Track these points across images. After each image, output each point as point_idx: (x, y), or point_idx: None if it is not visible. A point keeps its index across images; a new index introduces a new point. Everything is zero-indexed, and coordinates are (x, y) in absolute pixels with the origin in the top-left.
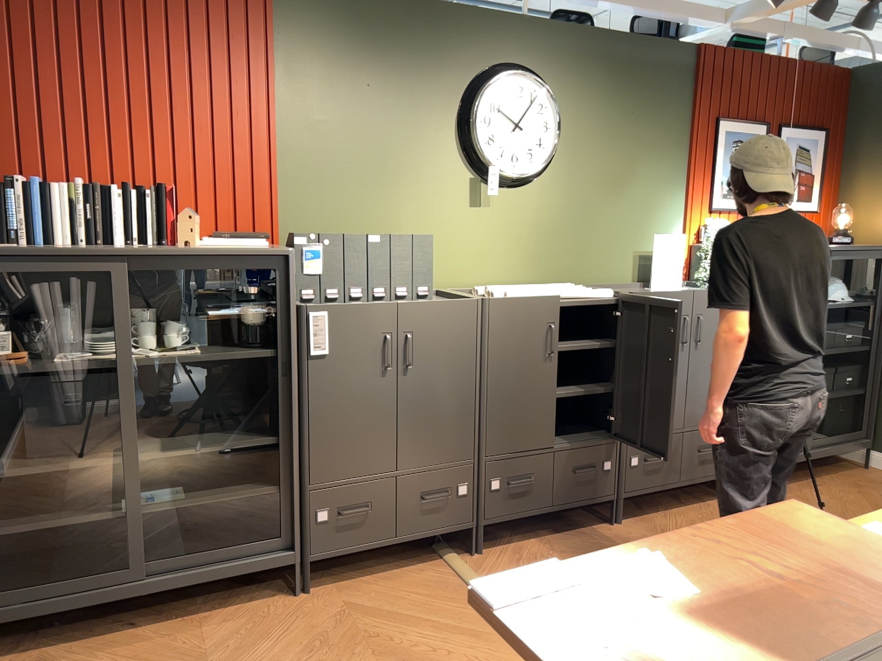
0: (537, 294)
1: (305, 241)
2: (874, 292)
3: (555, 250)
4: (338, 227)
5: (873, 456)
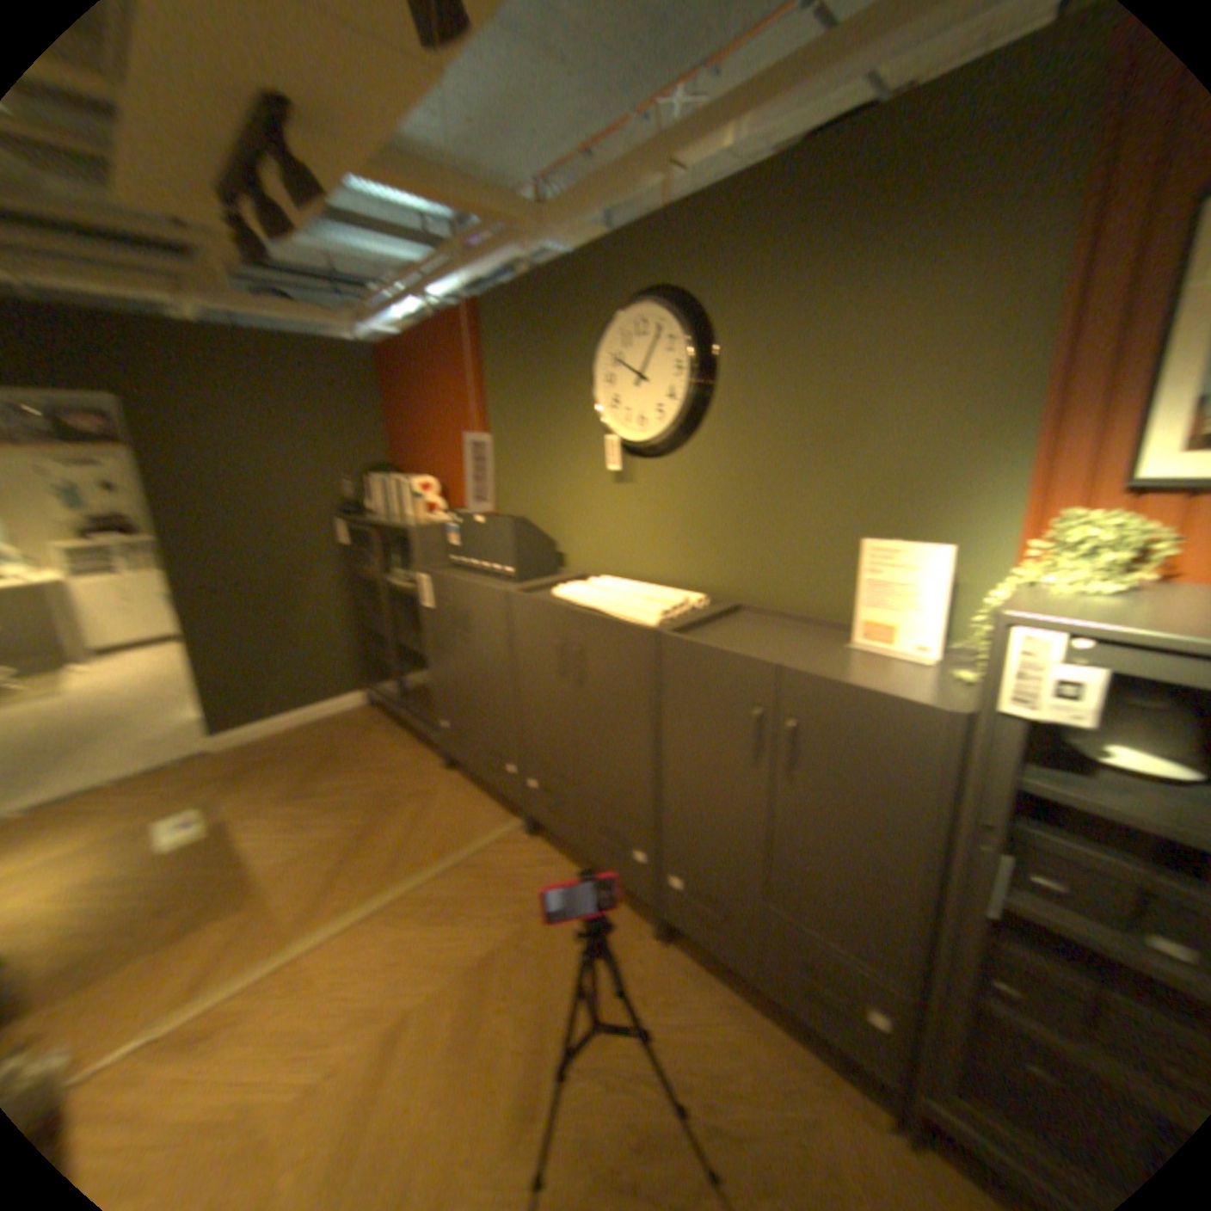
0: (575, 599)
1: (447, 519)
2: None
3: (713, 545)
4: (521, 504)
5: None
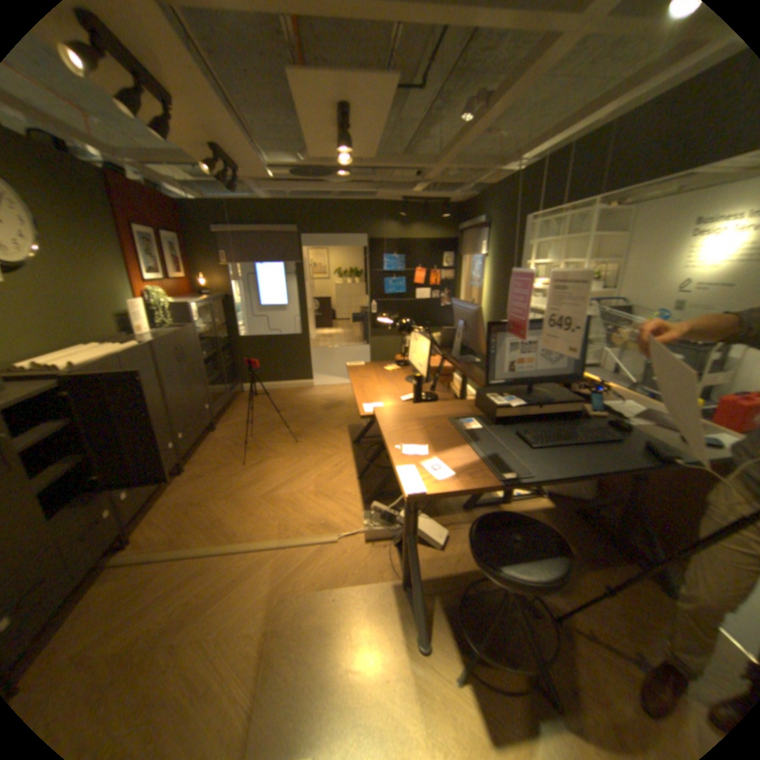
0: (96, 357)
1: None
2: (225, 315)
3: (64, 321)
4: None
5: (244, 387)
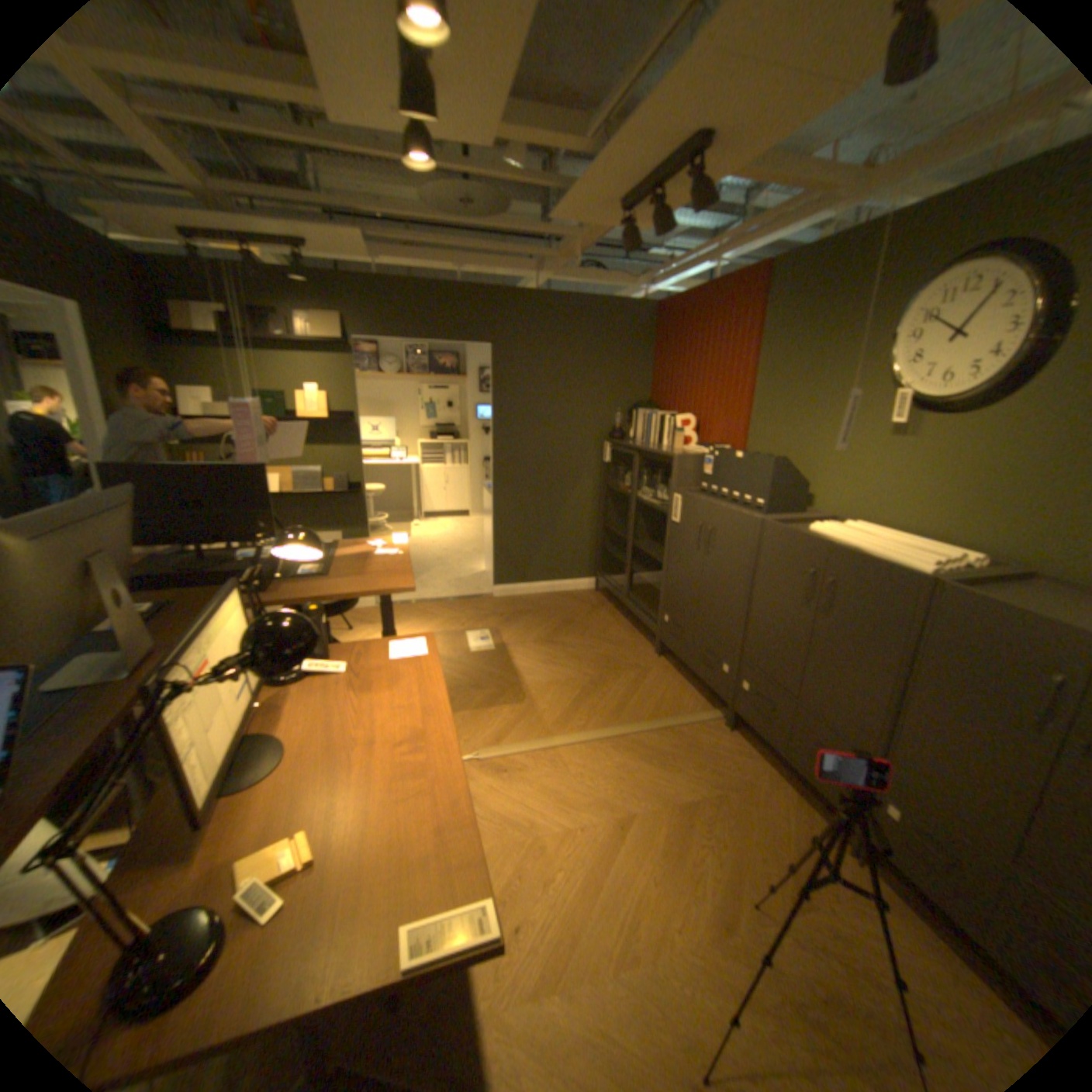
0: (836, 537)
1: (708, 452)
2: None
3: (1014, 507)
4: (779, 446)
5: None
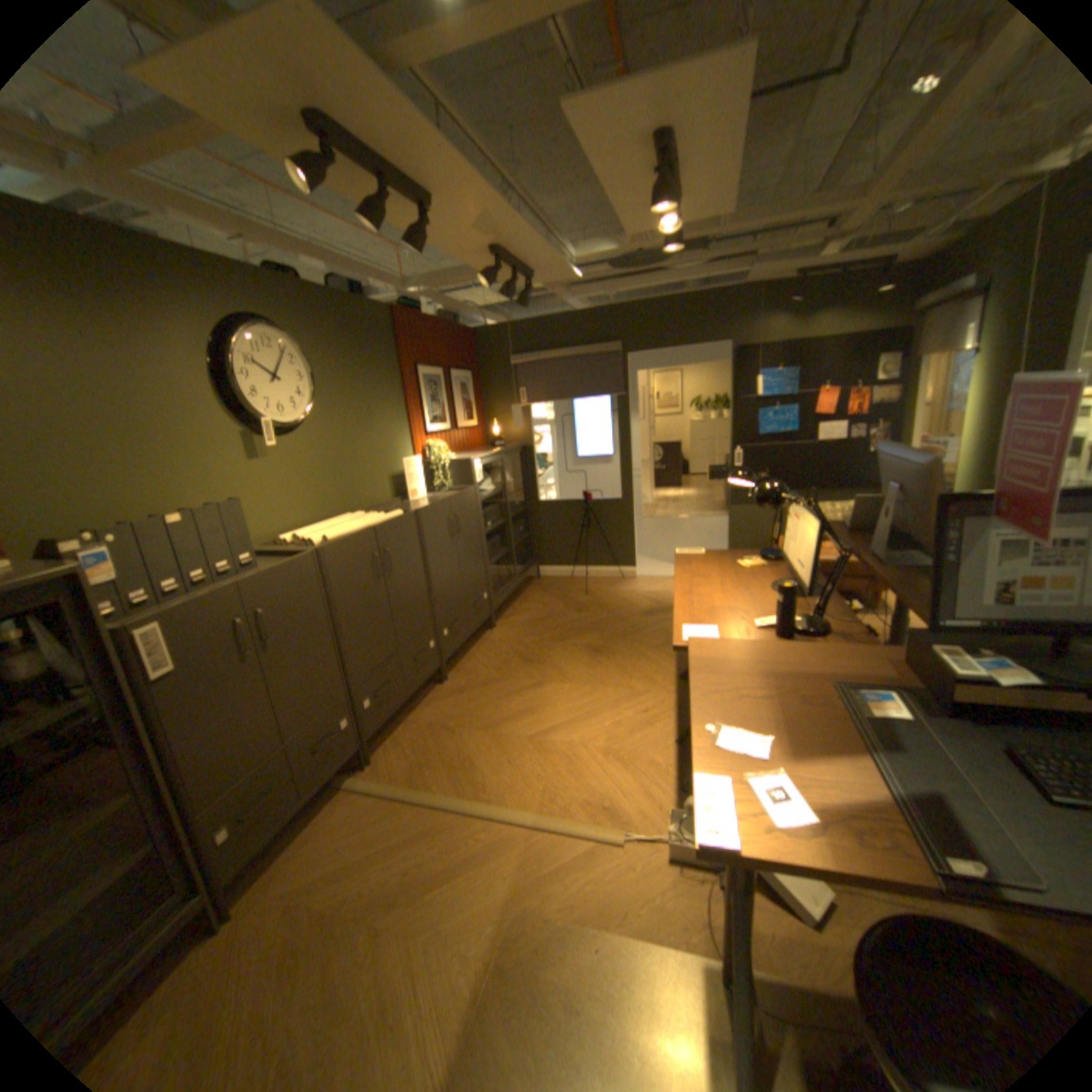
0: (351, 531)
1: (81, 545)
2: (520, 474)
3: (333, 487)
4: (97, 513)
5: (540, 571)
